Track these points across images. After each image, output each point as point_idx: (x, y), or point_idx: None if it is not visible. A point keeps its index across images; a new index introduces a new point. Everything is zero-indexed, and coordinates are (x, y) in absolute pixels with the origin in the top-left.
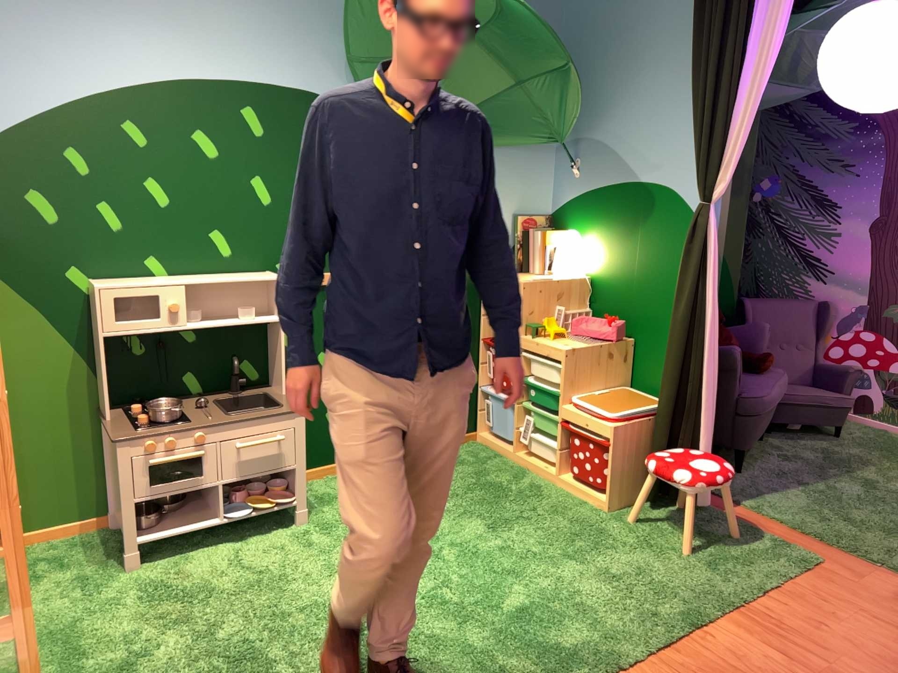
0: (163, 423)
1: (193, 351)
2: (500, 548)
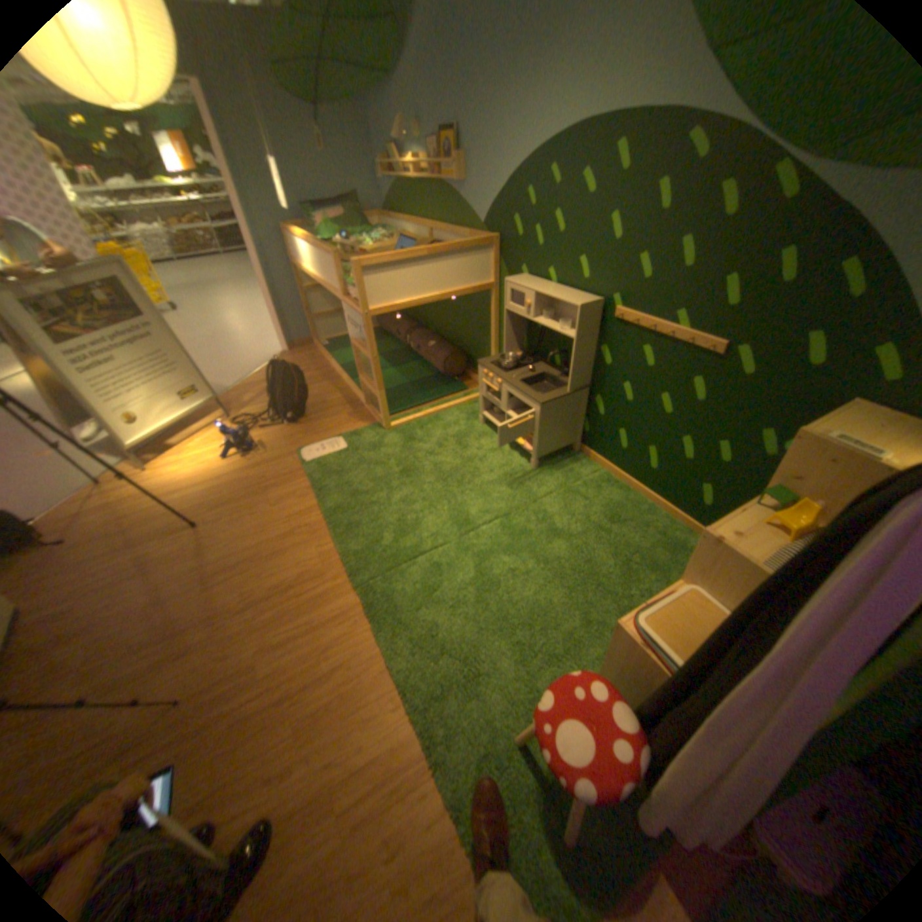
0: (497, 367)
1: (559, 339)
2: (512, 572)
